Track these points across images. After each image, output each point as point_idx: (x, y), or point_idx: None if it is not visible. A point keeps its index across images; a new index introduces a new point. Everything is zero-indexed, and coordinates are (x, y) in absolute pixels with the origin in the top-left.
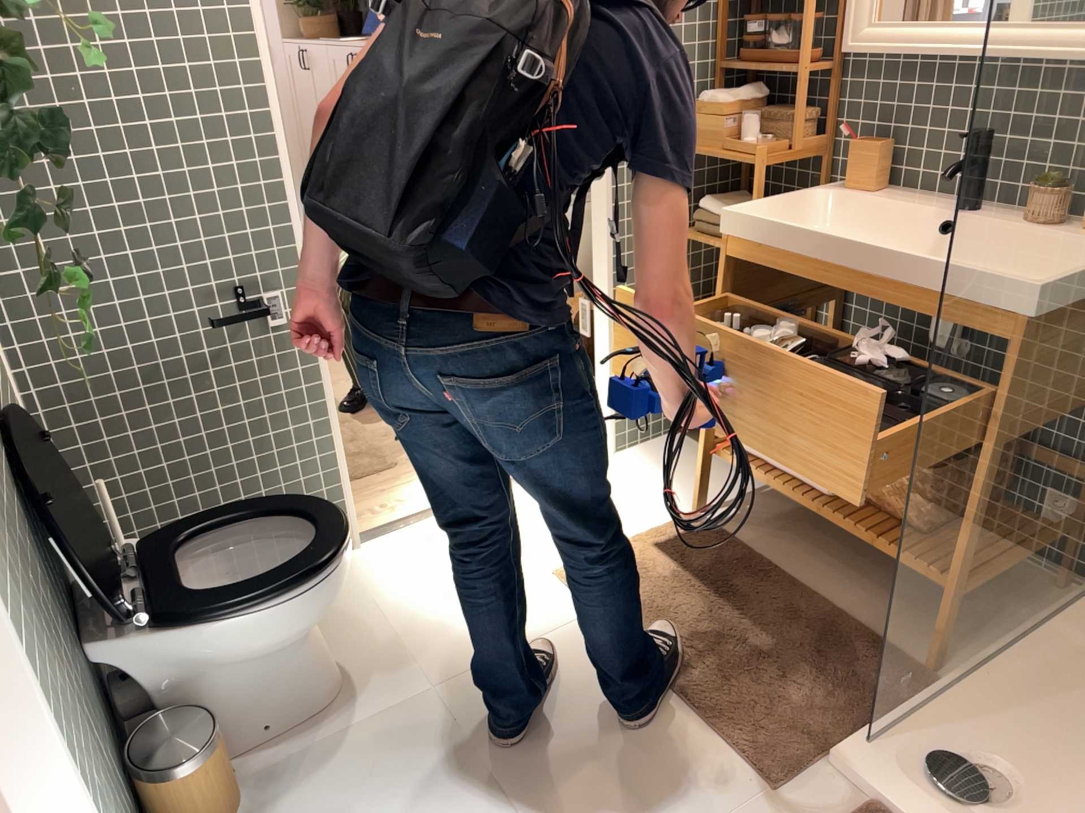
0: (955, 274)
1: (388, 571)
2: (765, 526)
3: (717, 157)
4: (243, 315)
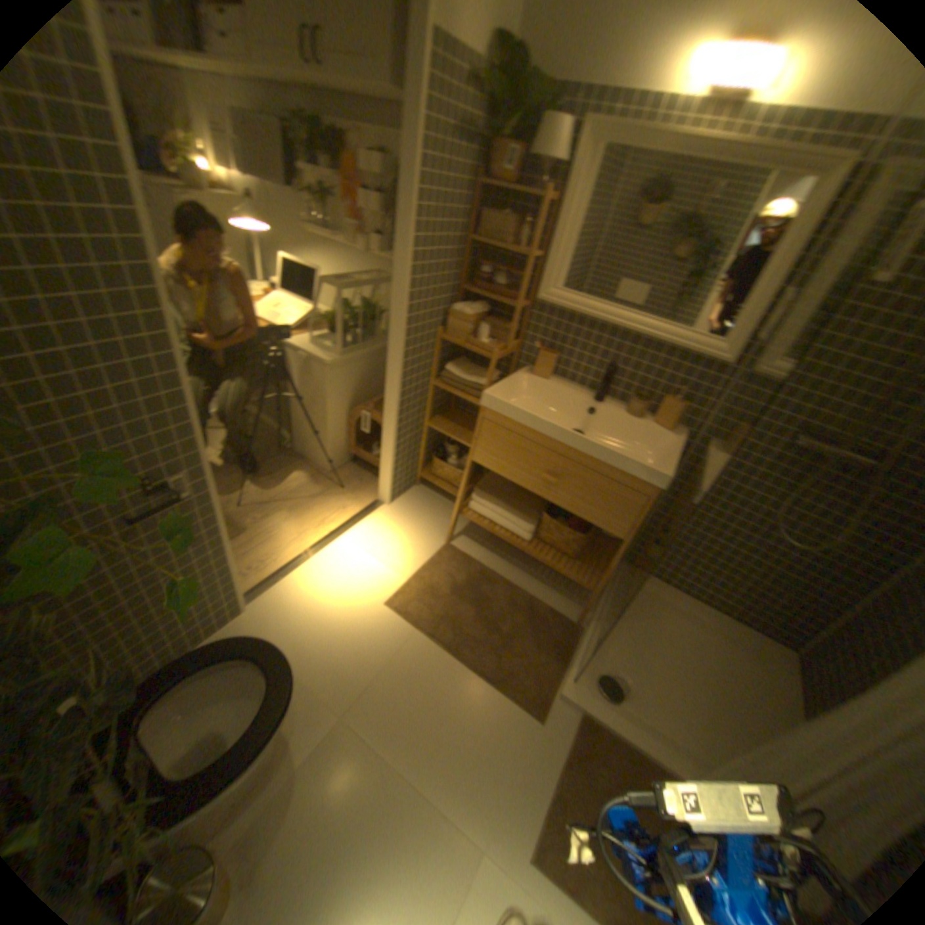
0: (619, 454)
1: (271, 627)
2: (482, 546)
3: (462, 346)
4: (153, 508)
